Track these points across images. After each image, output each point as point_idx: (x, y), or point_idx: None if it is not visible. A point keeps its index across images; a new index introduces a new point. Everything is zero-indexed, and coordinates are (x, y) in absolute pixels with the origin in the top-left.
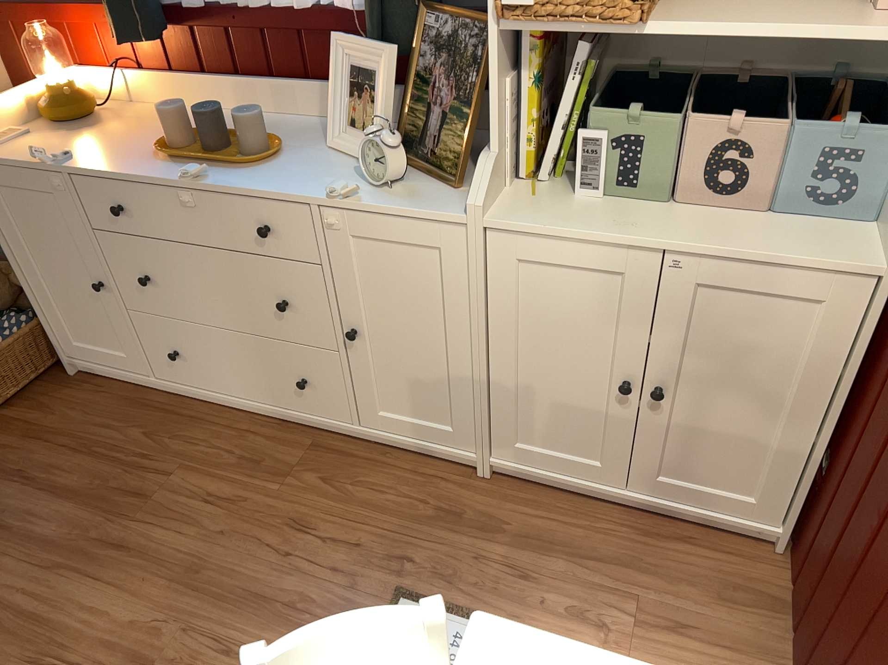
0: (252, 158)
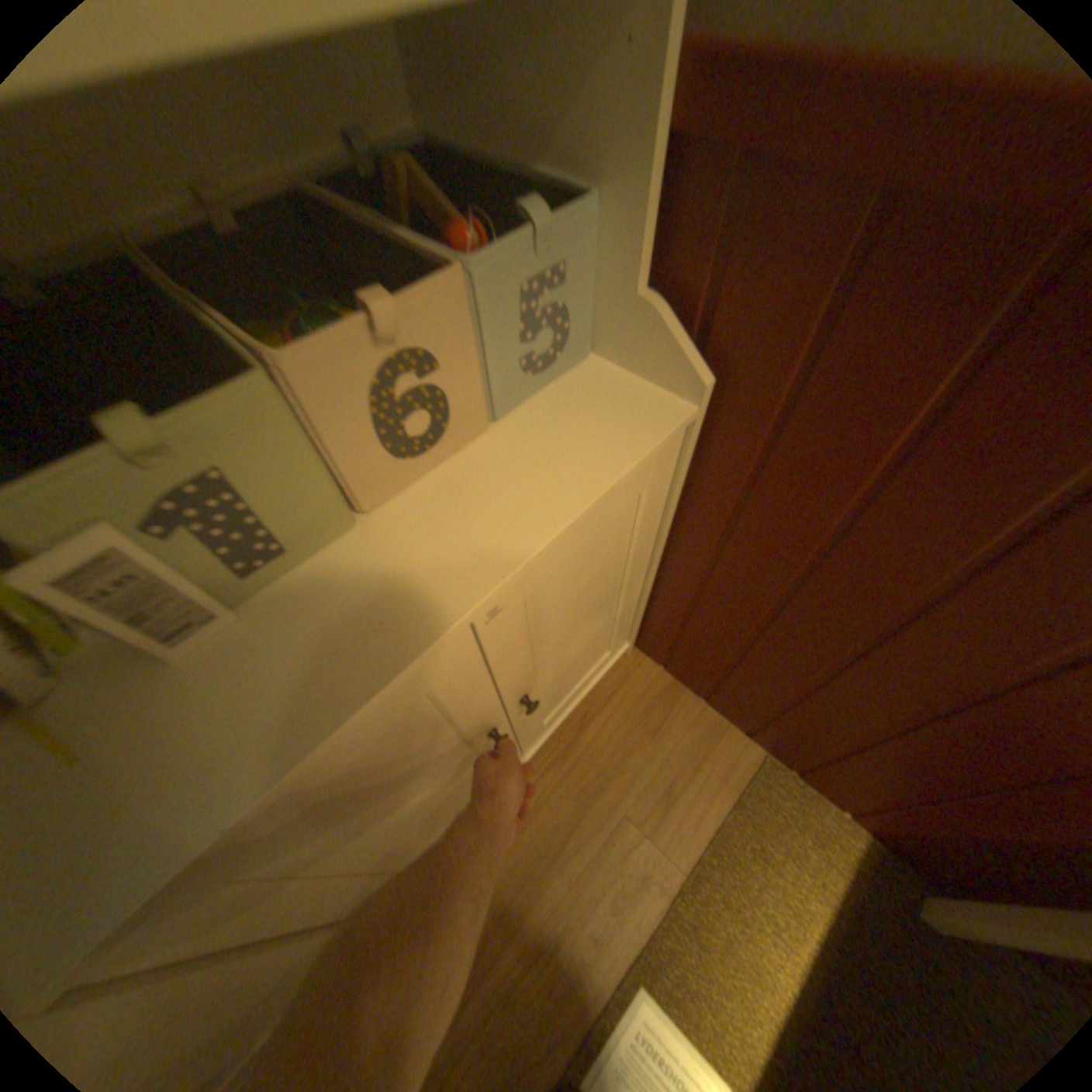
0: None
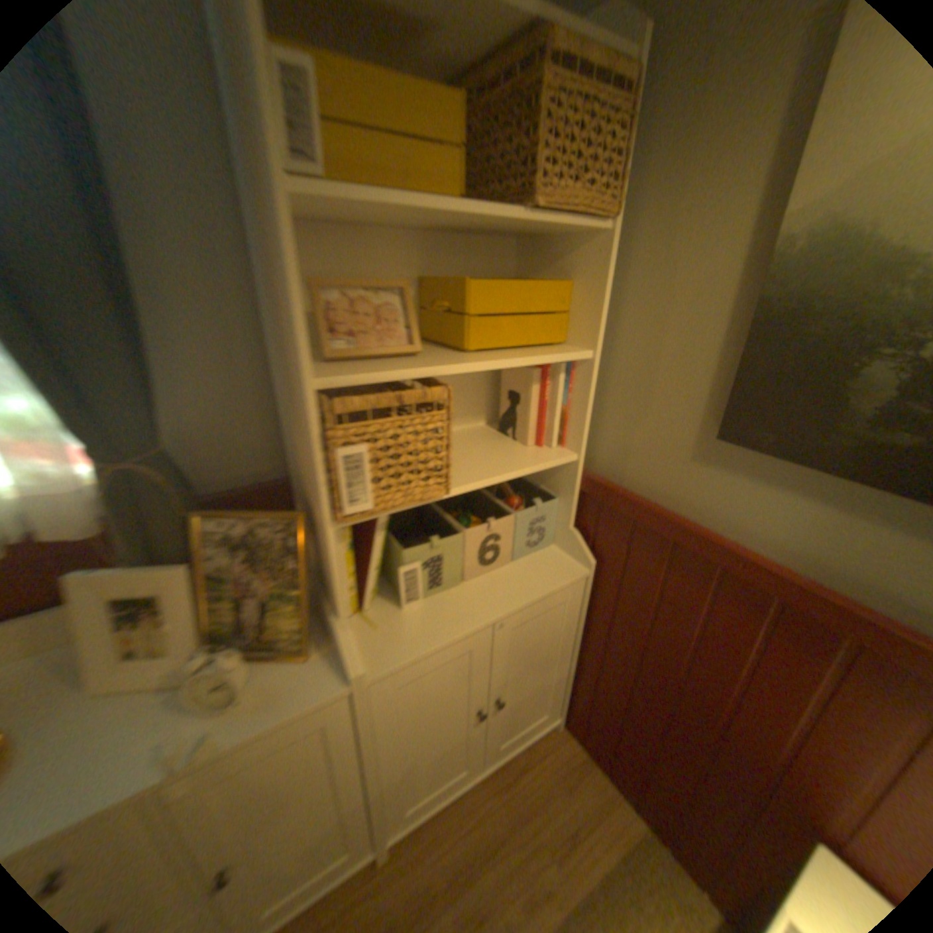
0: None
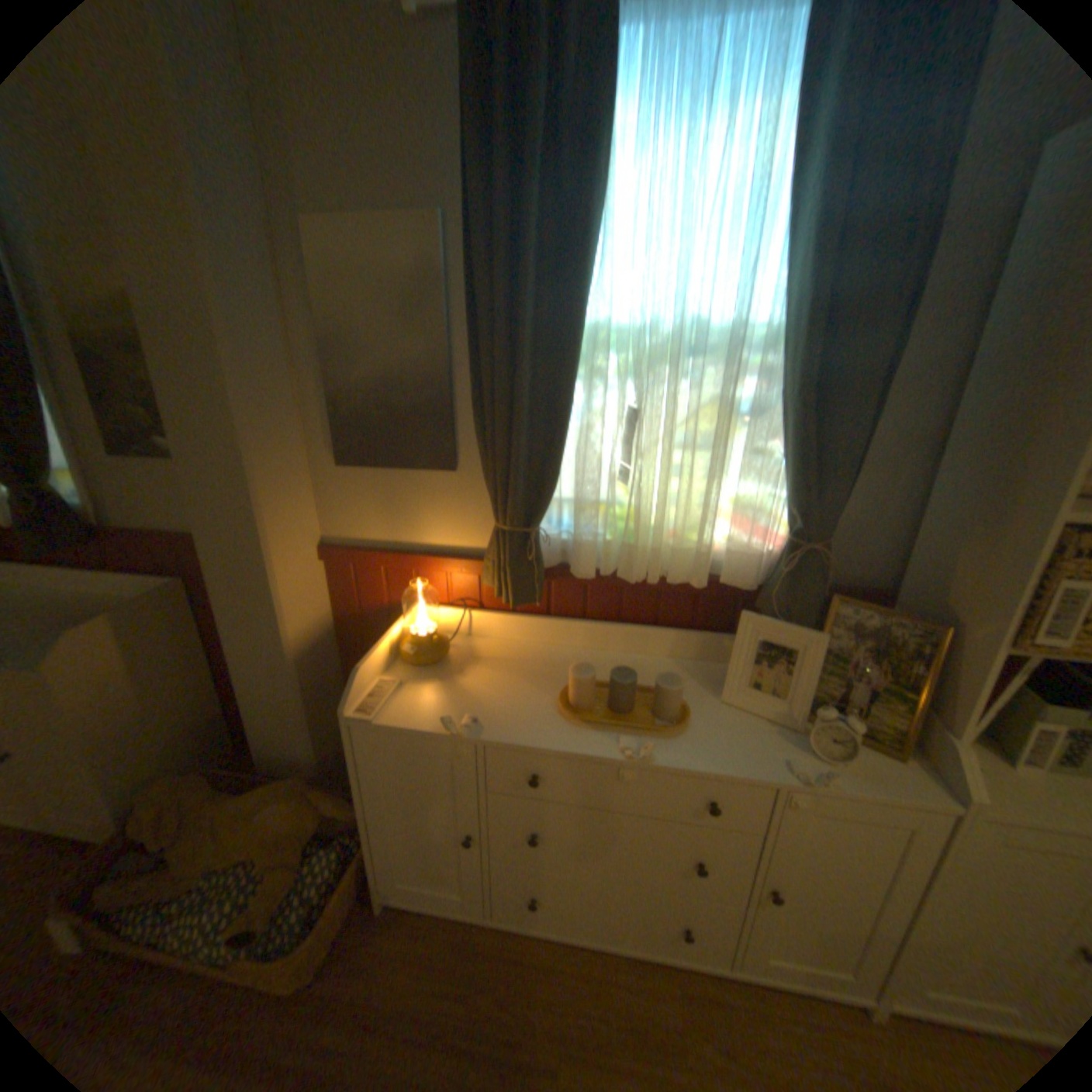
0: (682, 729)
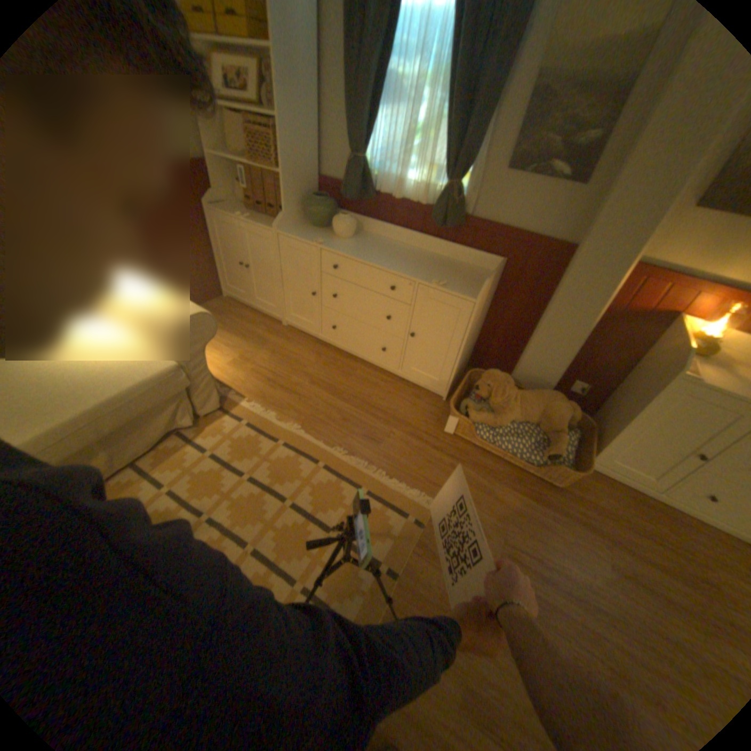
0: None
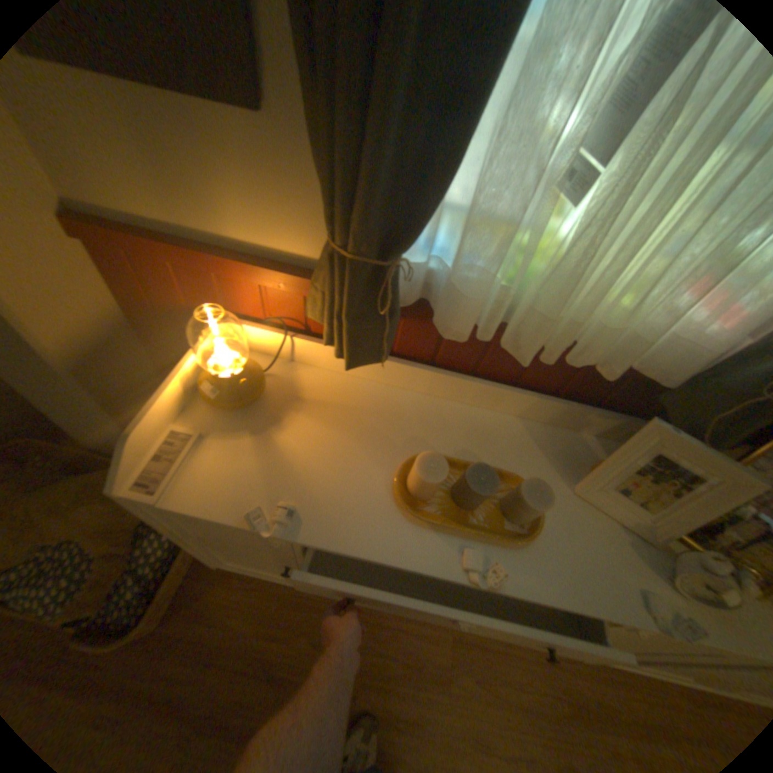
0: (536, 542)
